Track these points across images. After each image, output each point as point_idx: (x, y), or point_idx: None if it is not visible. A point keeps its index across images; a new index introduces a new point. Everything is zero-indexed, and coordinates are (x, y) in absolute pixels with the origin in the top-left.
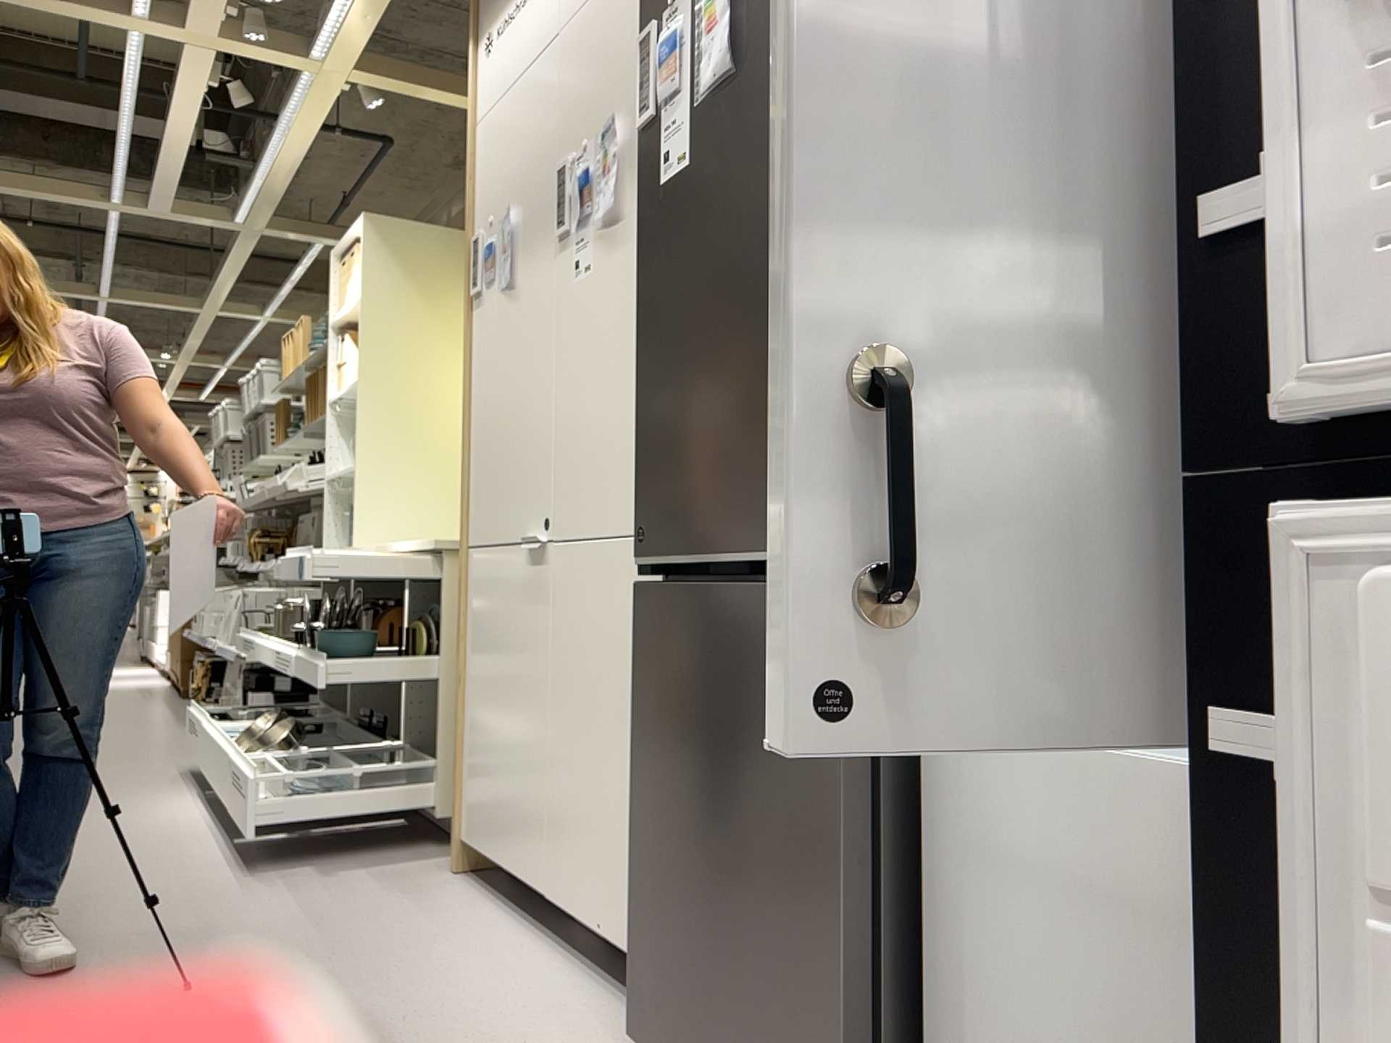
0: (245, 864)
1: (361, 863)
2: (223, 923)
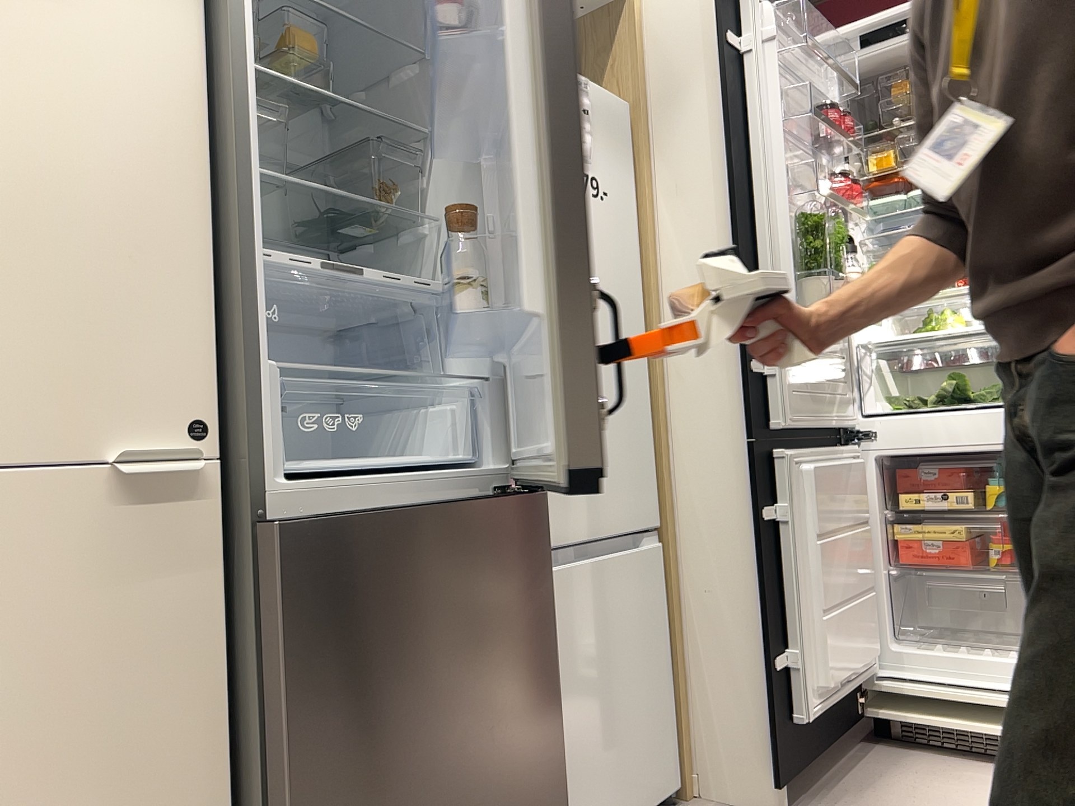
0: None
1: None
2: None
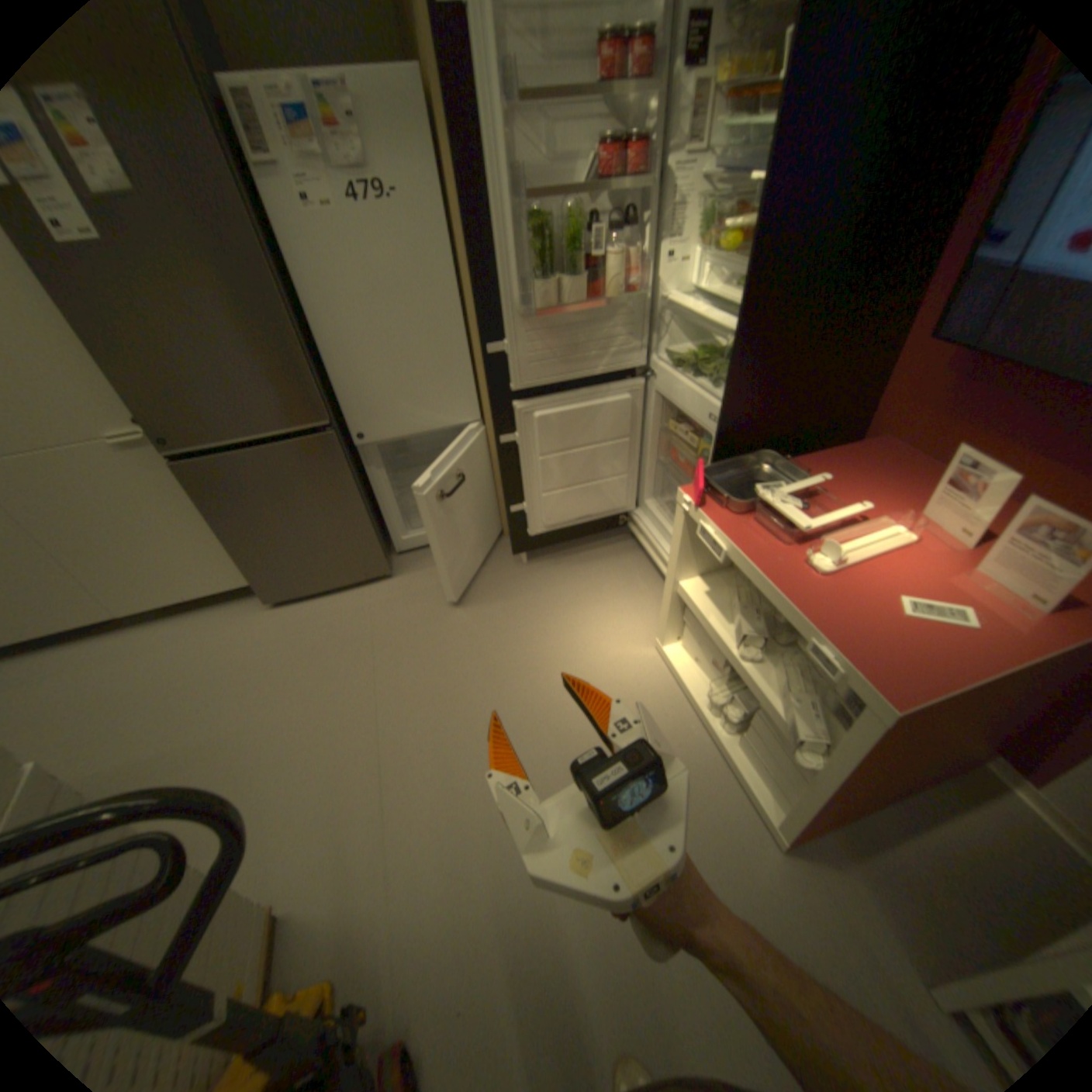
0: None
1: None
2: None
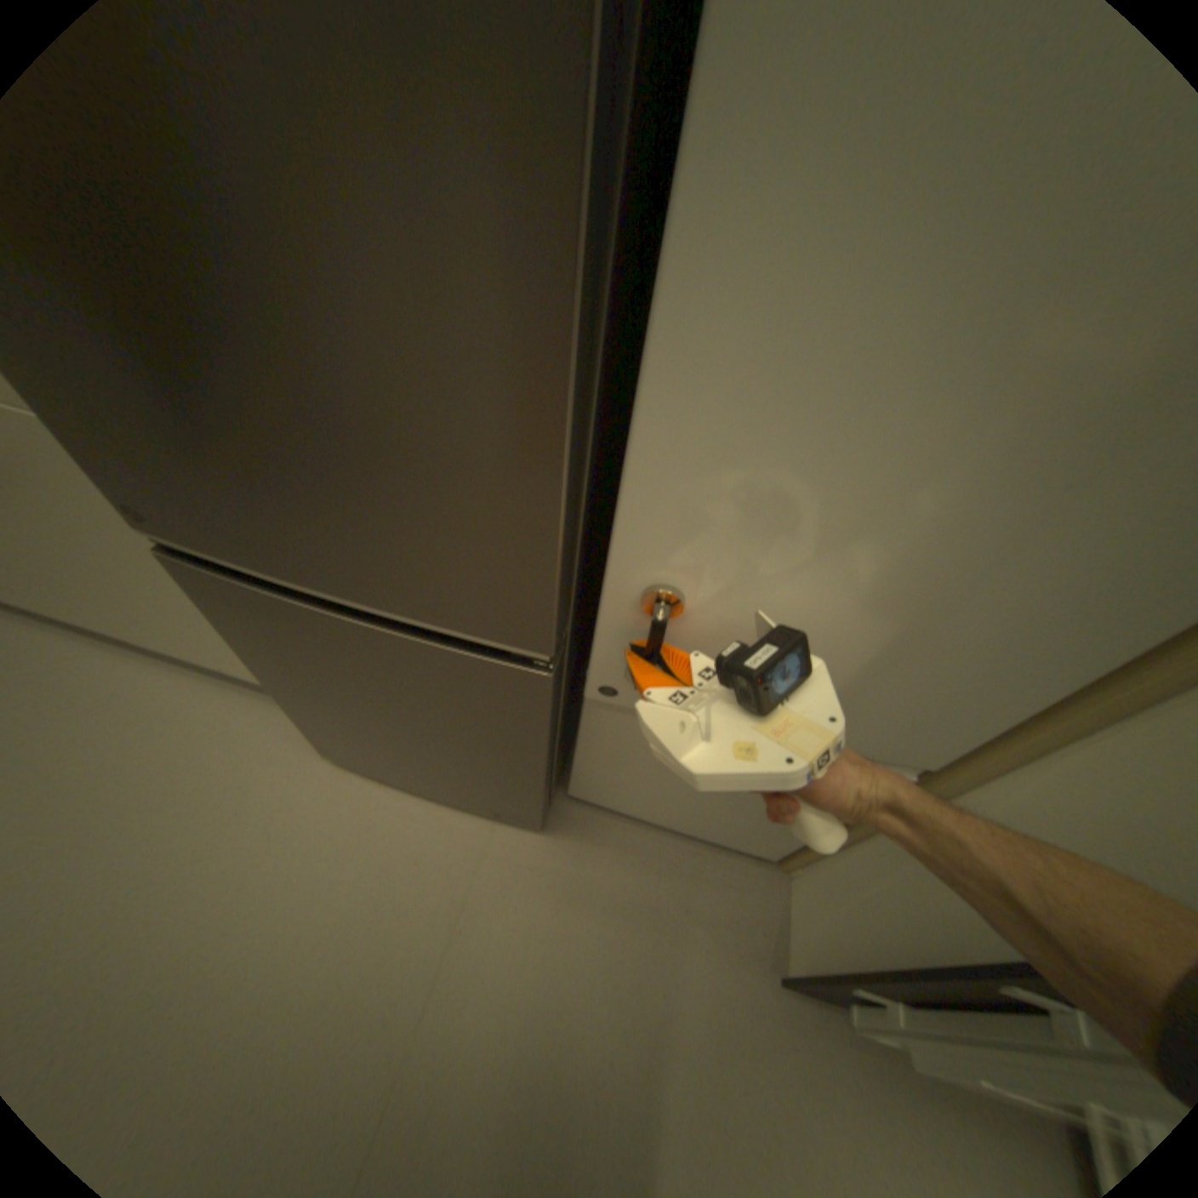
0: None
1: None
2: None
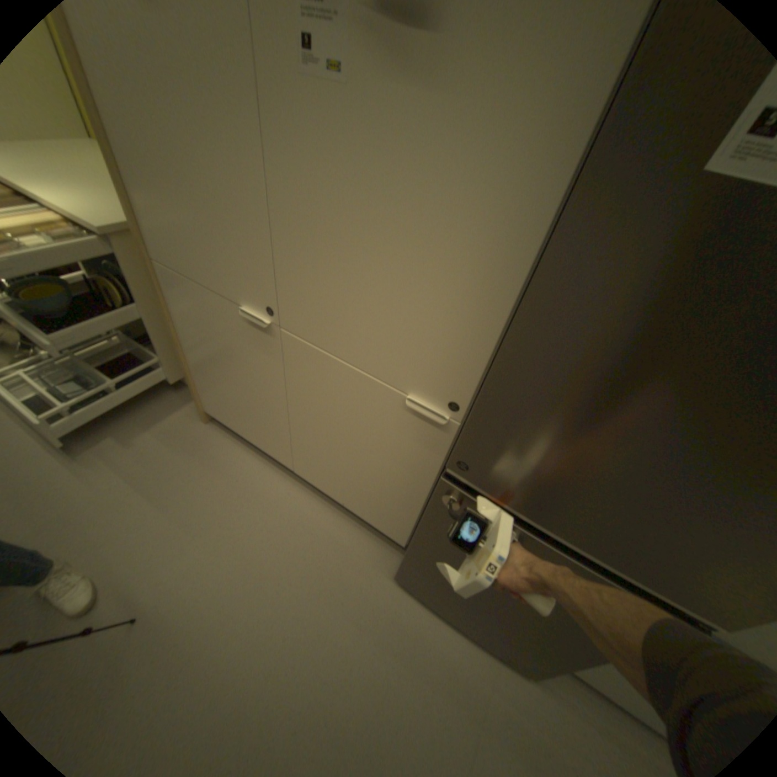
0: (60, 446)
1: (141, 424)
2: (97, 525)
